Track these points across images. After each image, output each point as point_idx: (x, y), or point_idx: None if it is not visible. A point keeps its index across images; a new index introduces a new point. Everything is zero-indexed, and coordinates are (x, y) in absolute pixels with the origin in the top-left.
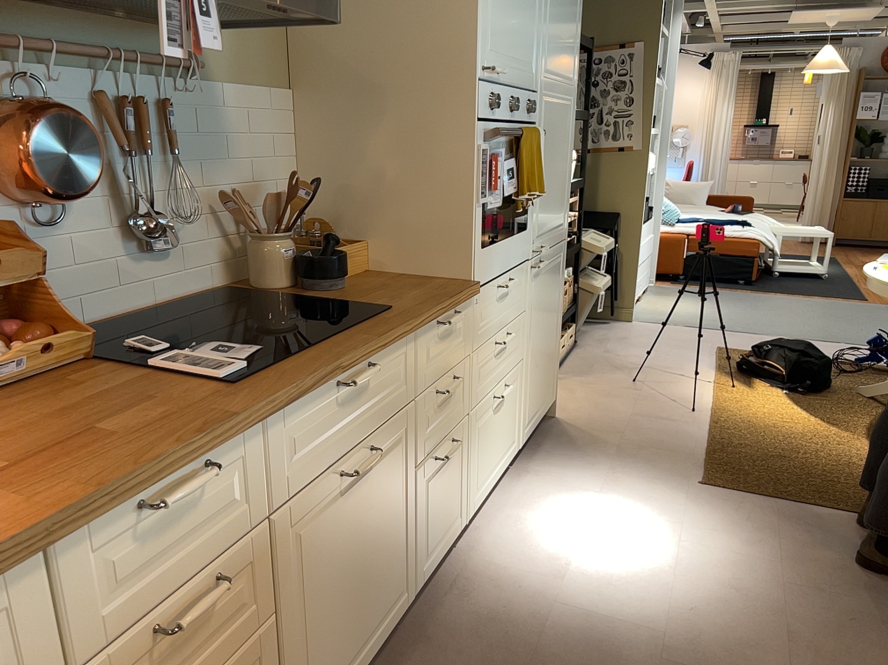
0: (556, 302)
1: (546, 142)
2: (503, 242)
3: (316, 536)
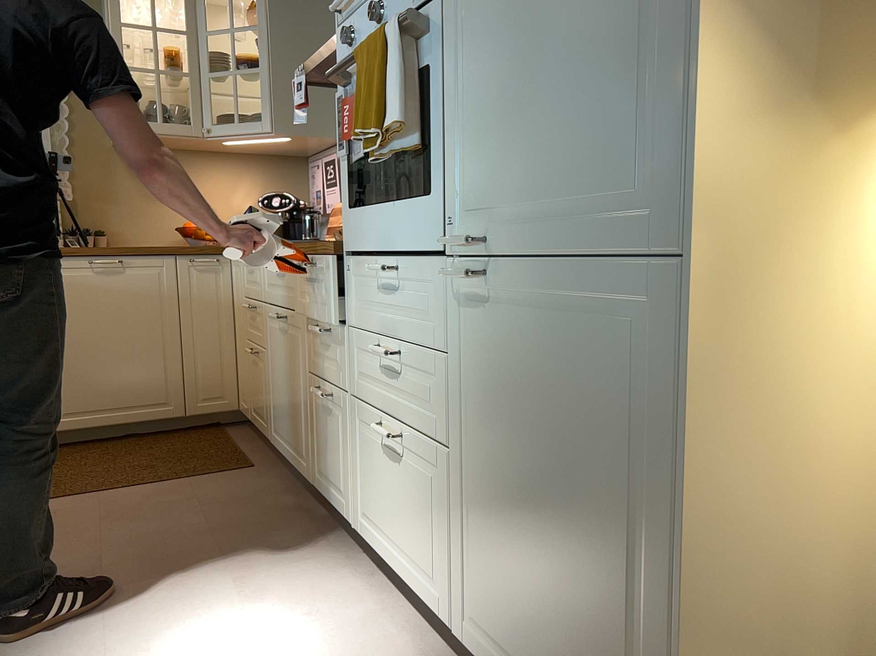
0: (613, 456)
1: (482, 3)
2: (381, 207)
3: (273, 335)
